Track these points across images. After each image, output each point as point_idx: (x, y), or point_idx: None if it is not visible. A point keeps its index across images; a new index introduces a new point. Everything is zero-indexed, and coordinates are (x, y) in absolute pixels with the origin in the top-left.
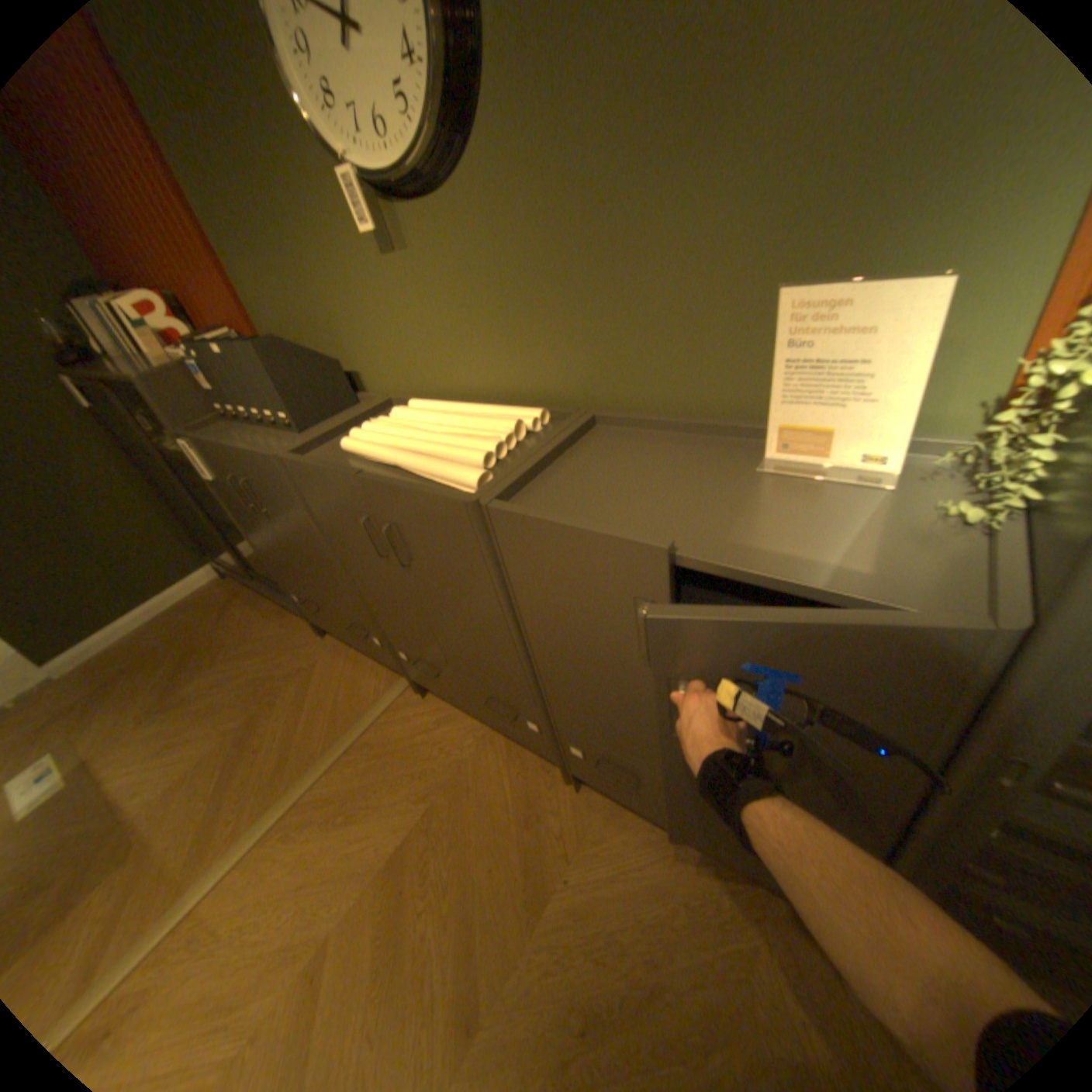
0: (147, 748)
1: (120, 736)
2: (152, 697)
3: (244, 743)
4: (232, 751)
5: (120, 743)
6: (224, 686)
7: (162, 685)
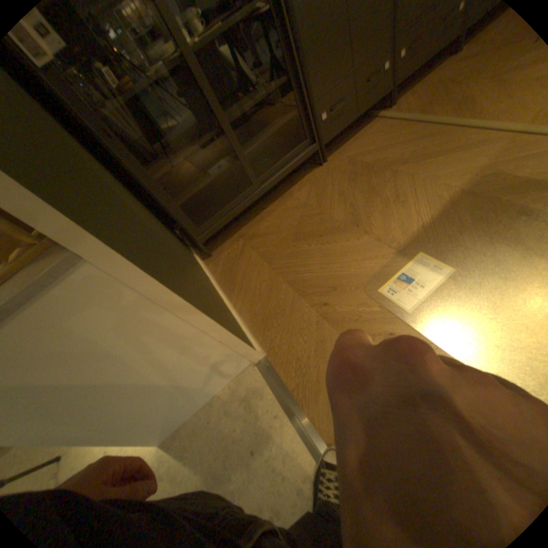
0: (397, 210)
1: (378, 237)
2: (340, 236)
3: (408, 157)
4: (413, 160)
5: (386, 232)
6: (349, 193)
7: (329, 236)
